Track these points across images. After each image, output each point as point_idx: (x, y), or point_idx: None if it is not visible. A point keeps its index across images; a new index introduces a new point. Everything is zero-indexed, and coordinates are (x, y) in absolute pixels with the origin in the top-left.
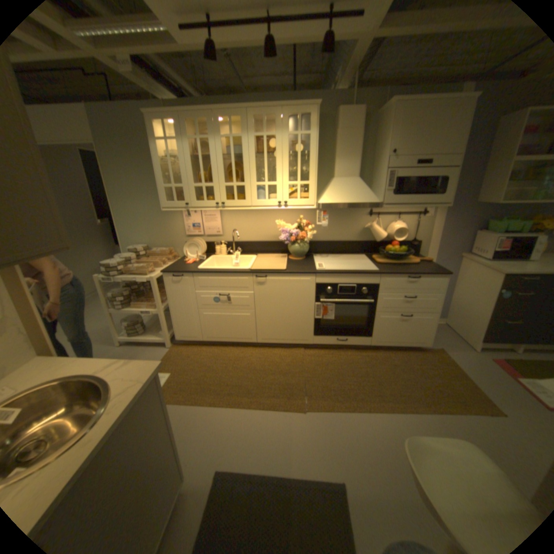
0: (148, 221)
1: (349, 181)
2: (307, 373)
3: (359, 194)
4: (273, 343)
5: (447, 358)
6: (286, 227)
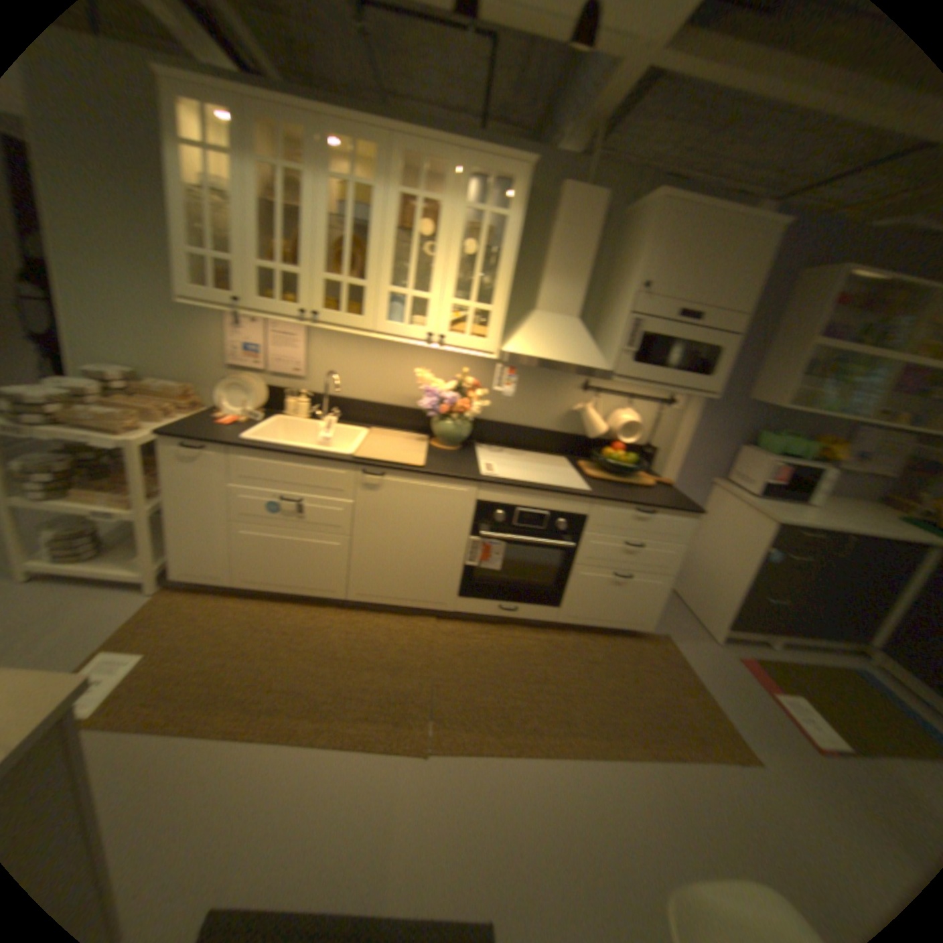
0: (137, 319)
1: (560, 322)
2: (437, 669)
3: (574, 348)
4: (377, 604)
5: (674, 651)
6: (433, 384)
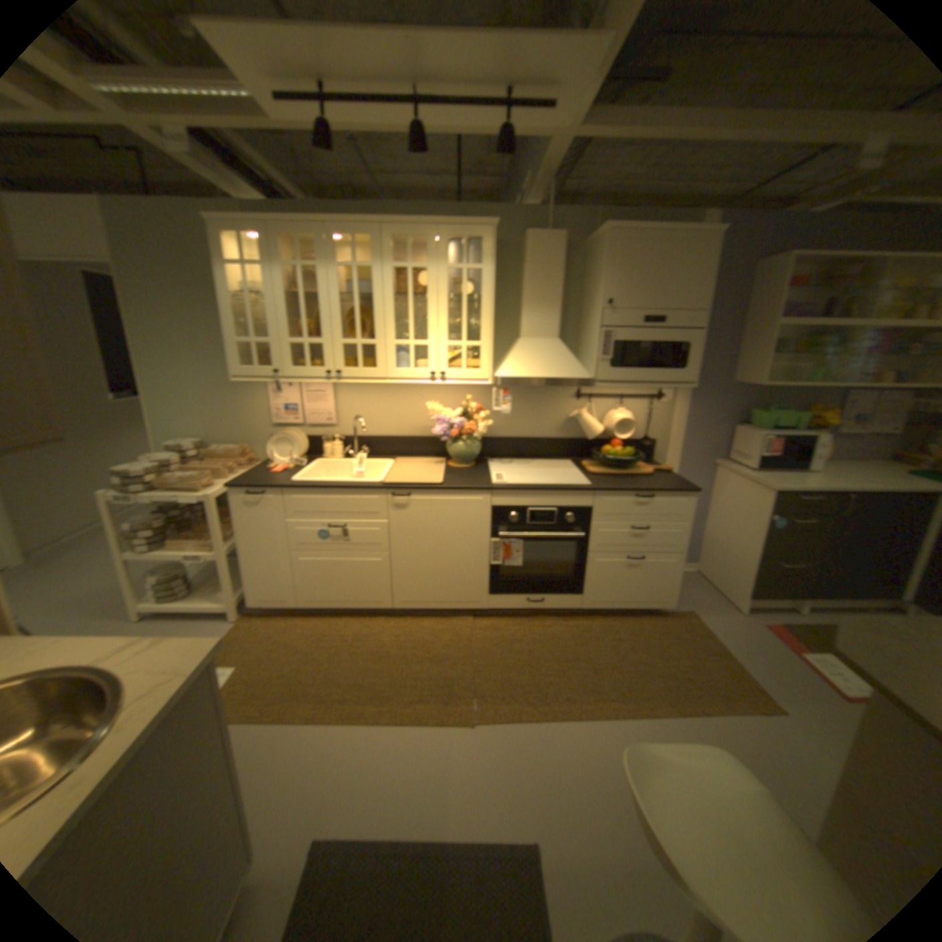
0: (202, 398)
1: (543, 345)
2: (477, 658)
3: (557, 365)
4: (420, 609)
5: (699, 625)
6: (443, 414)
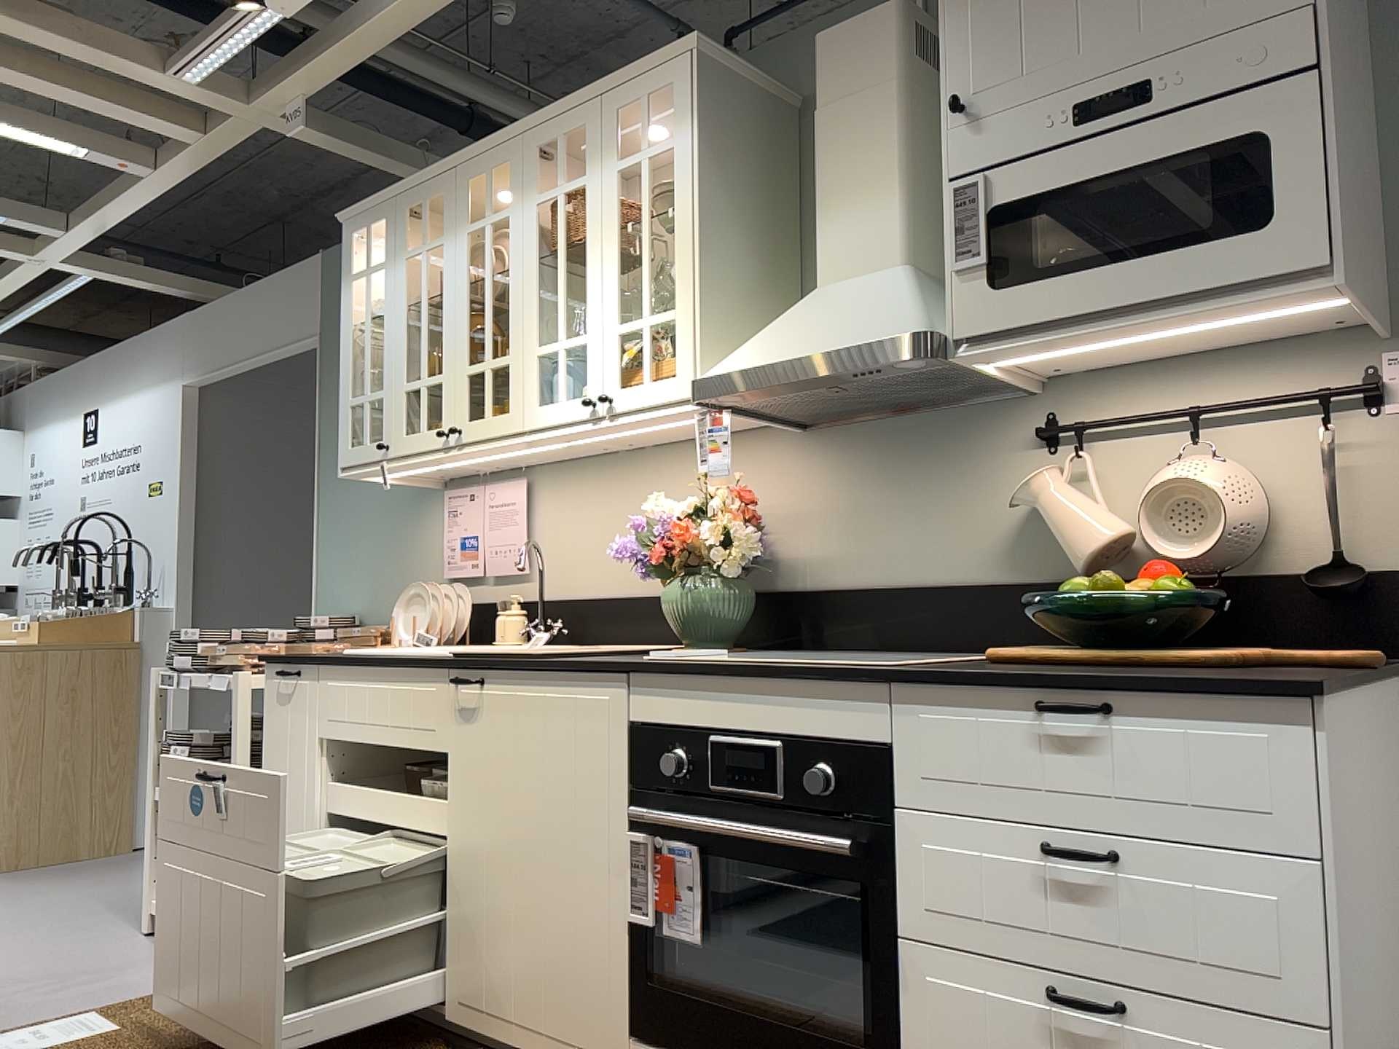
0: (375, 538)
1: (854, 286)
2: None
3: (854, 320)
4: (492, 1039)
5: None
6: (676, 517)
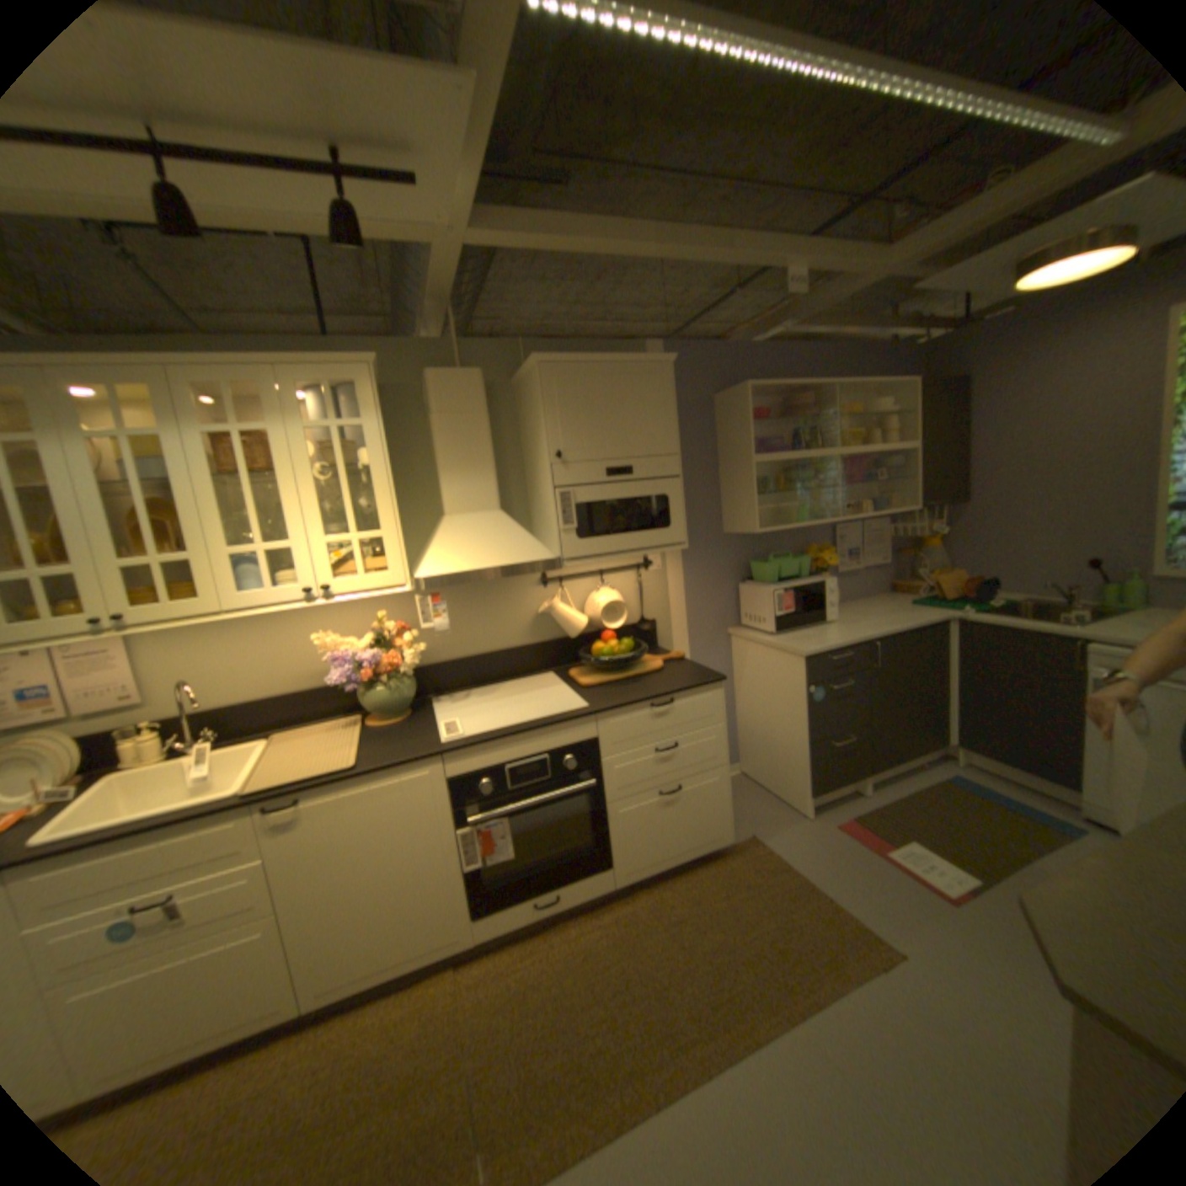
0: None
1: (482, 521)
2: (471, 1054)
3: (507, 546)
4: (355, 992)
5: (766, 856)
6: (346, 645)
